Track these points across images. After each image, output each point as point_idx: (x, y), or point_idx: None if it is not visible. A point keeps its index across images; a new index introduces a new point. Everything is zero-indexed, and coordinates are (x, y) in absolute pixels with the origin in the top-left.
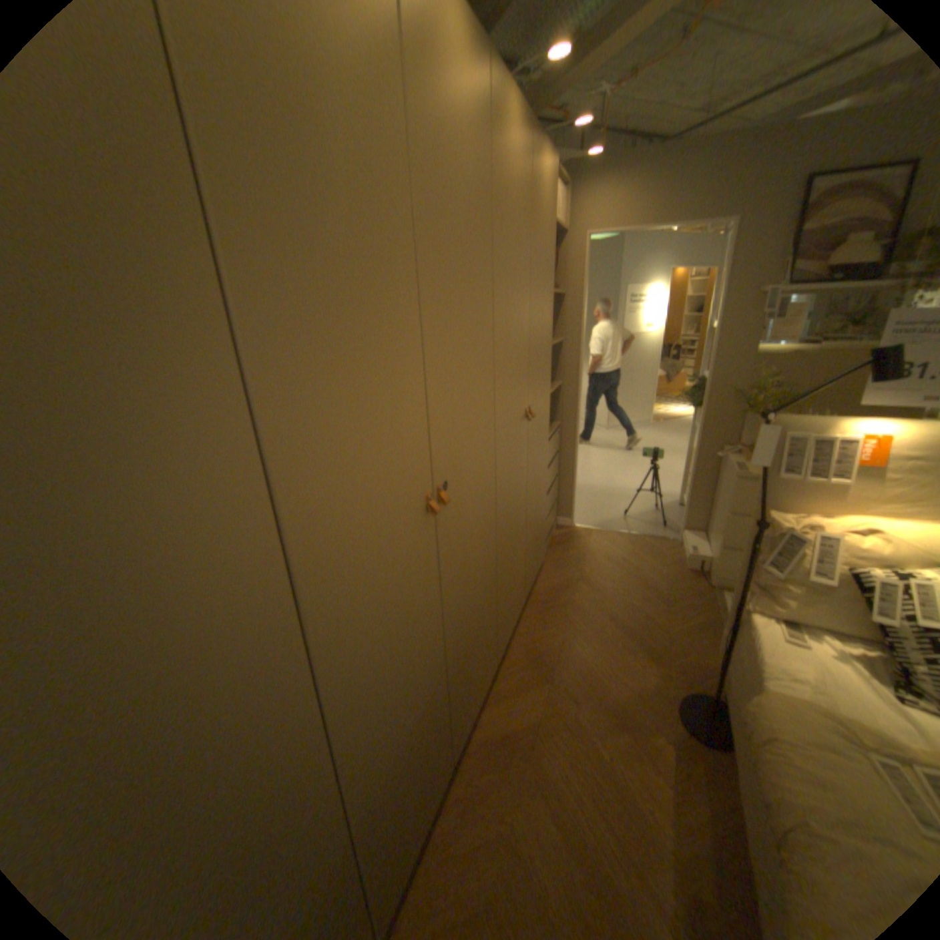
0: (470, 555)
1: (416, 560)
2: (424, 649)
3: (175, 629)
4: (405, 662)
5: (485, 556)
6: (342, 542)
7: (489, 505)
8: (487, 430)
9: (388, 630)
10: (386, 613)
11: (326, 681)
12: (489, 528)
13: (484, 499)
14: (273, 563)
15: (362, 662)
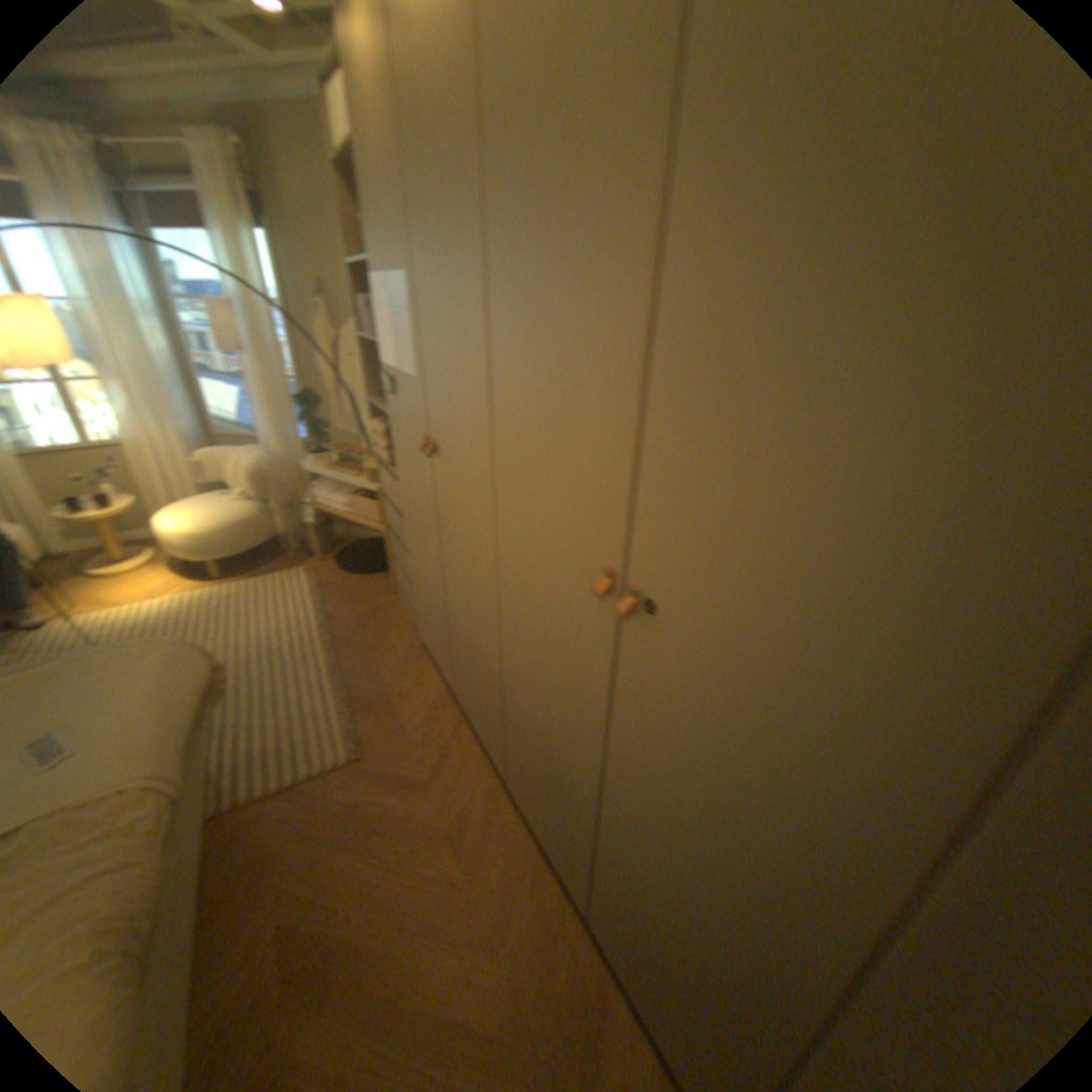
0: (683, 810)
1: (571, 609)
2: (566, 714)
3: (460, 429)
4: (544, 672)
5: (743, 929)
6: (512, 480)
7: (809, 891)
8: (892, 725)
9: (534, 612)
10: (534, 594)
11: (497, 558)
12: (789, 930)
13: (783, 833)
14: (483, 442)
15: (514, 592)
